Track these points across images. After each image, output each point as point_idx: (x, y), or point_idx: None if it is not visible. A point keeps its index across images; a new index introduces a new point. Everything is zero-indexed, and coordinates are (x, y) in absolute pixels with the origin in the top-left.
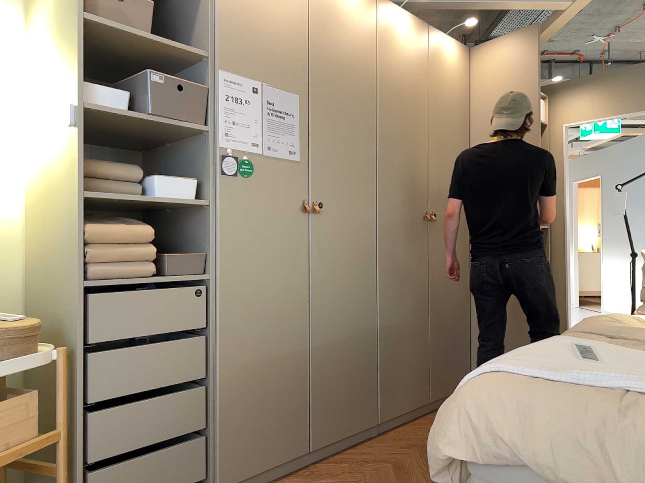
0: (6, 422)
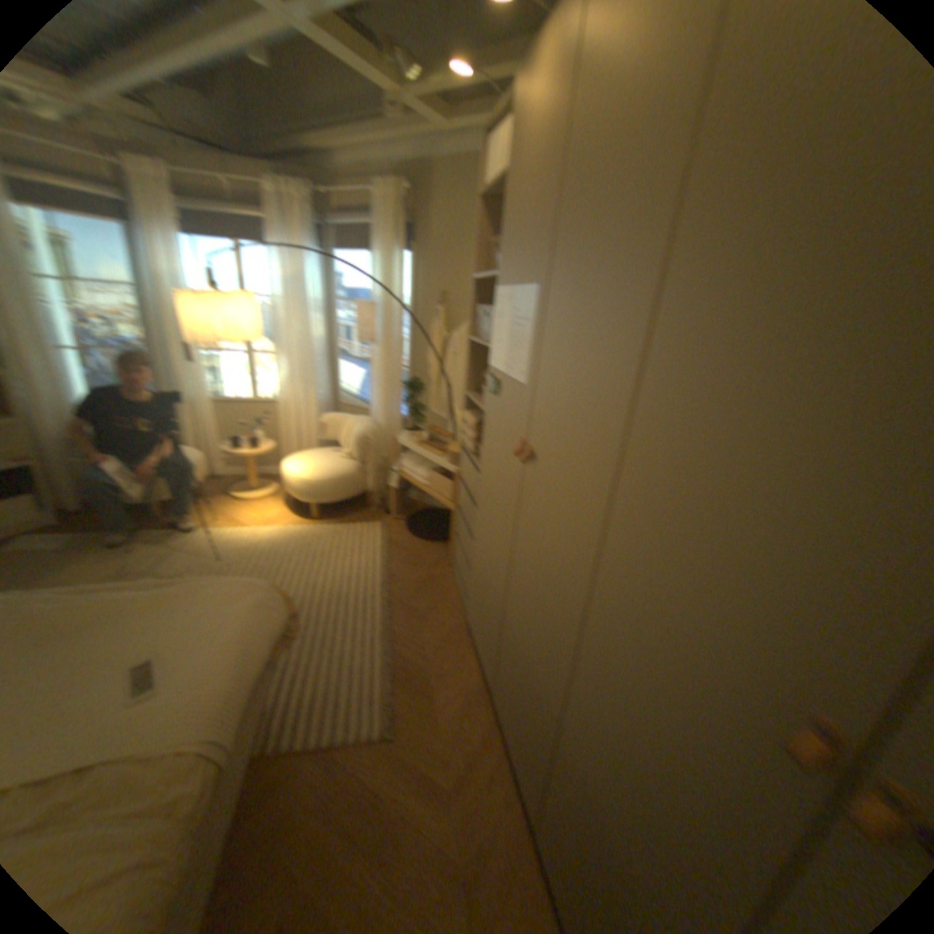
0: (441, 485)
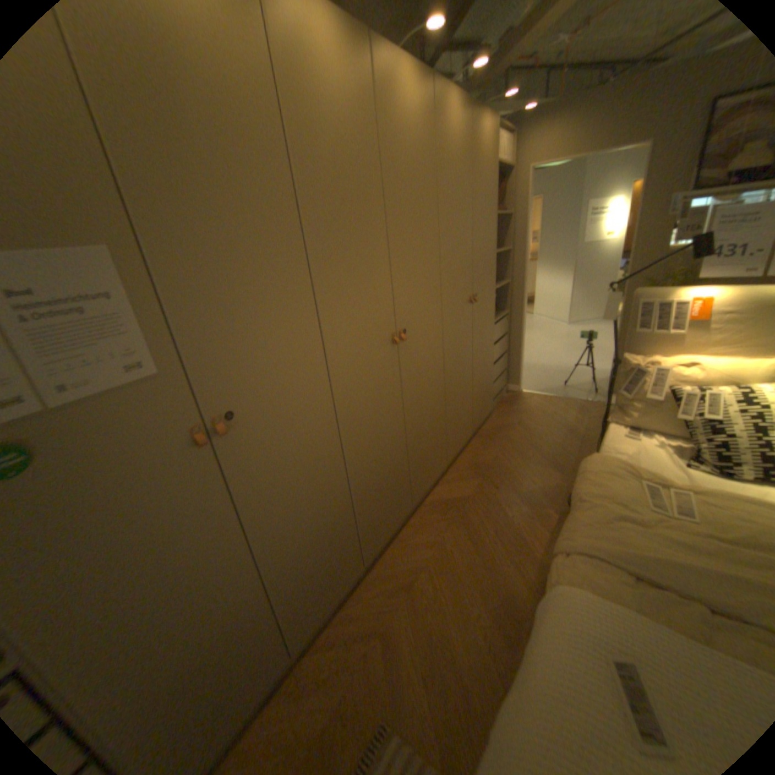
0: None
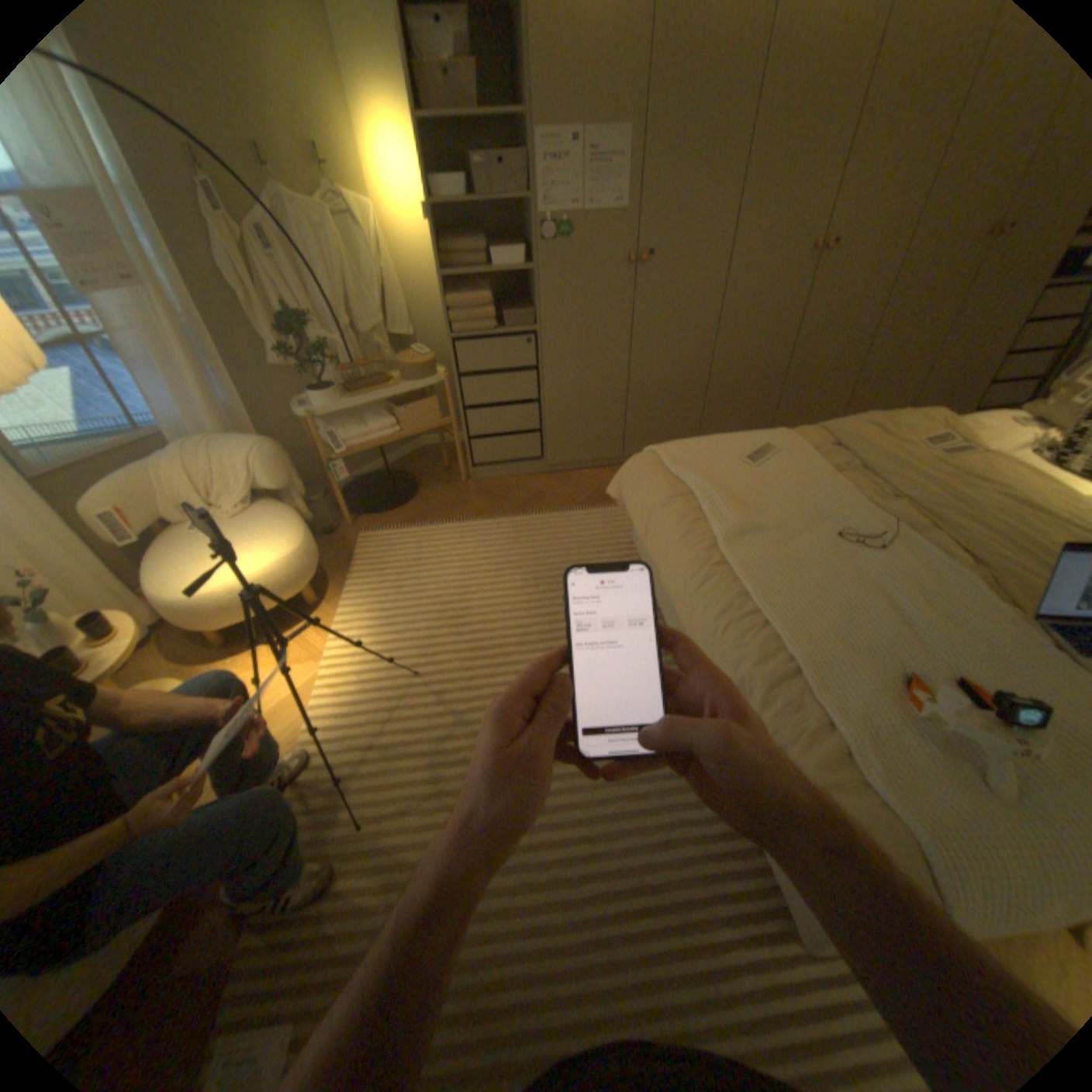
0: (423, 411)
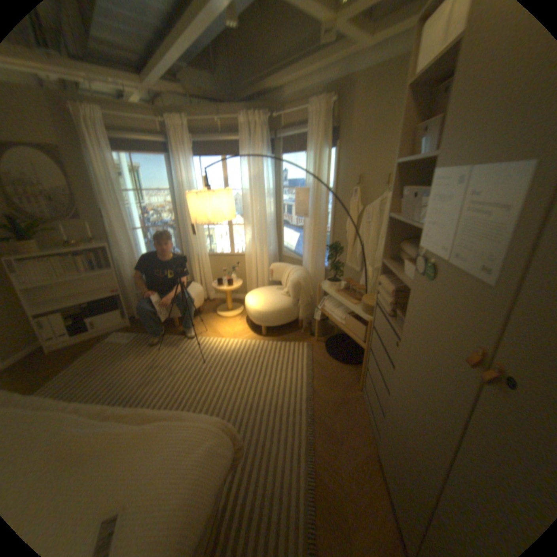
0: (356, 328)
